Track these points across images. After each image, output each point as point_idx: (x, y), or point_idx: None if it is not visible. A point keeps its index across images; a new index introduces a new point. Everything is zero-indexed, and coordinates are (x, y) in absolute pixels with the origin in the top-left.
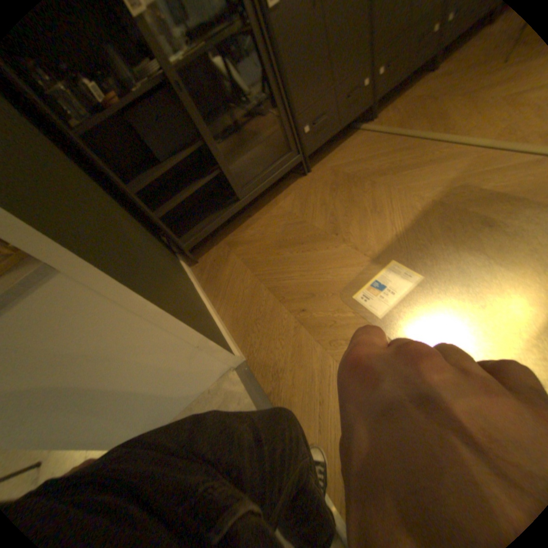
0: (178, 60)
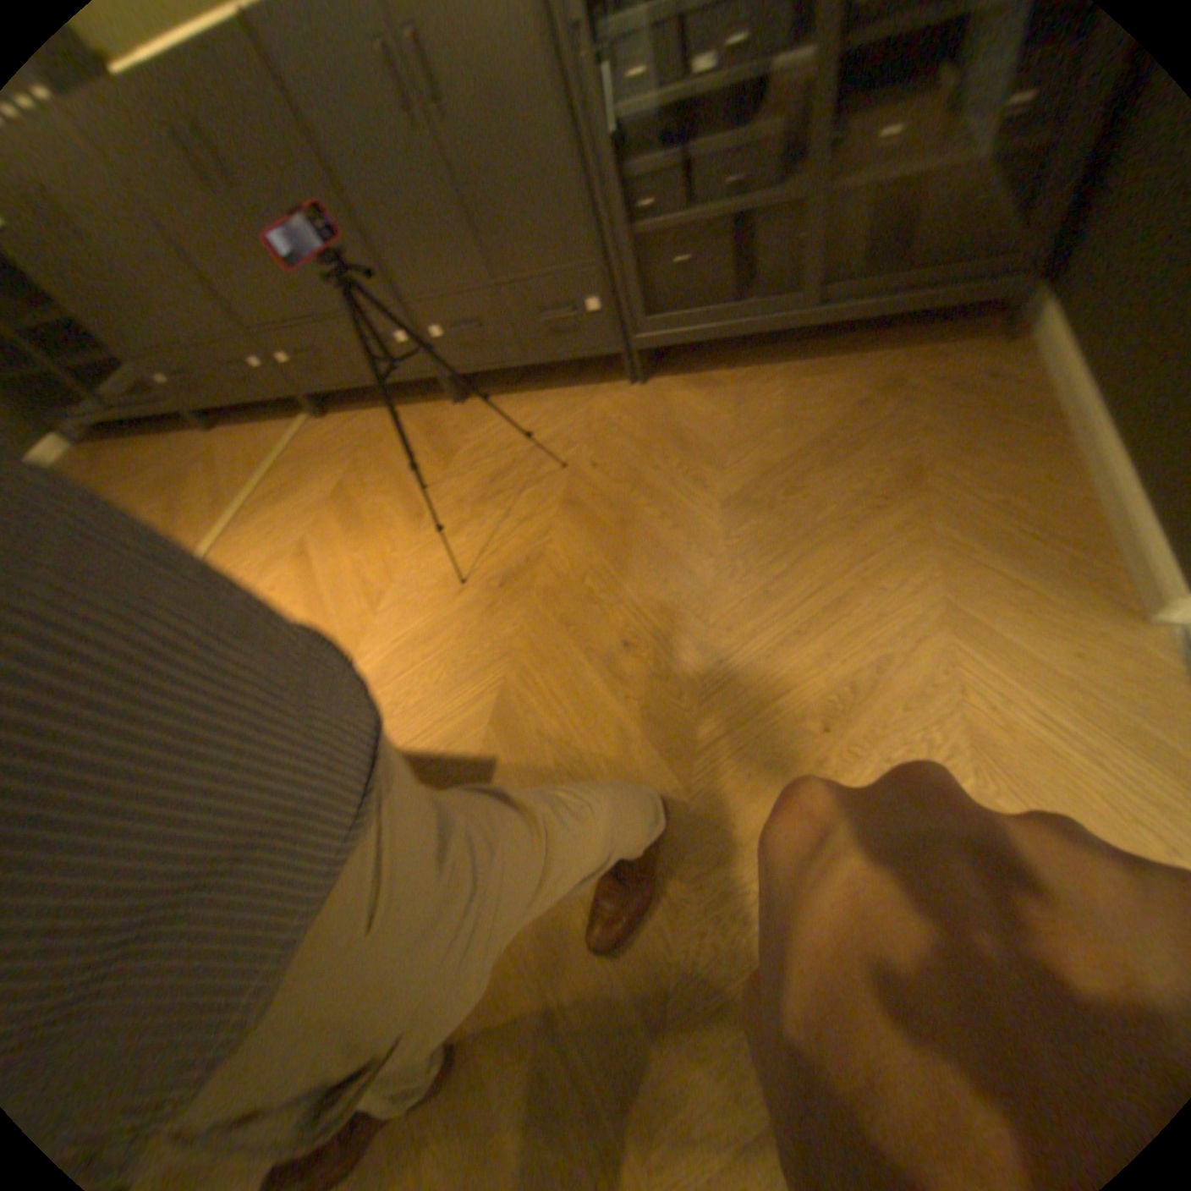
0: None
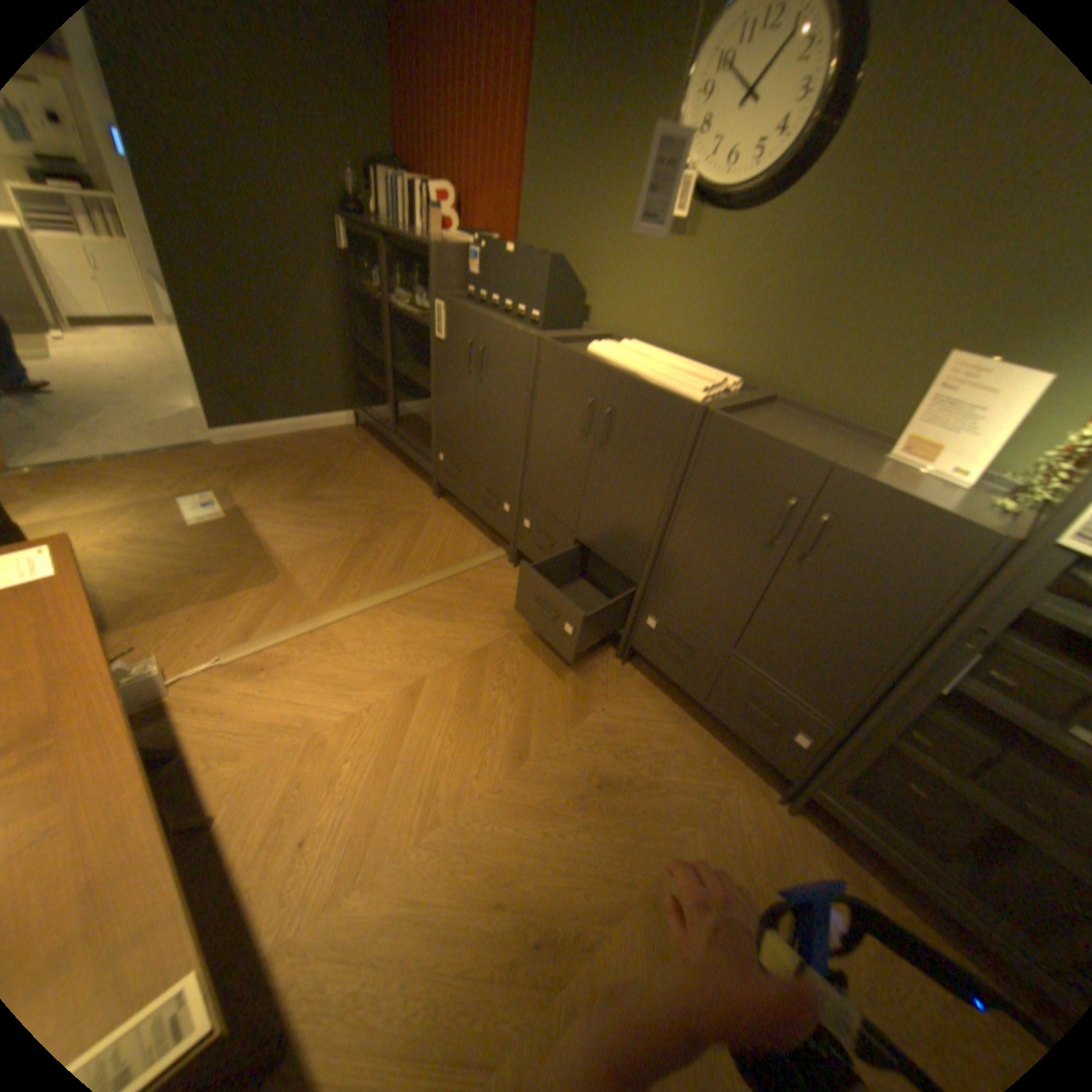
0: (404, 306)
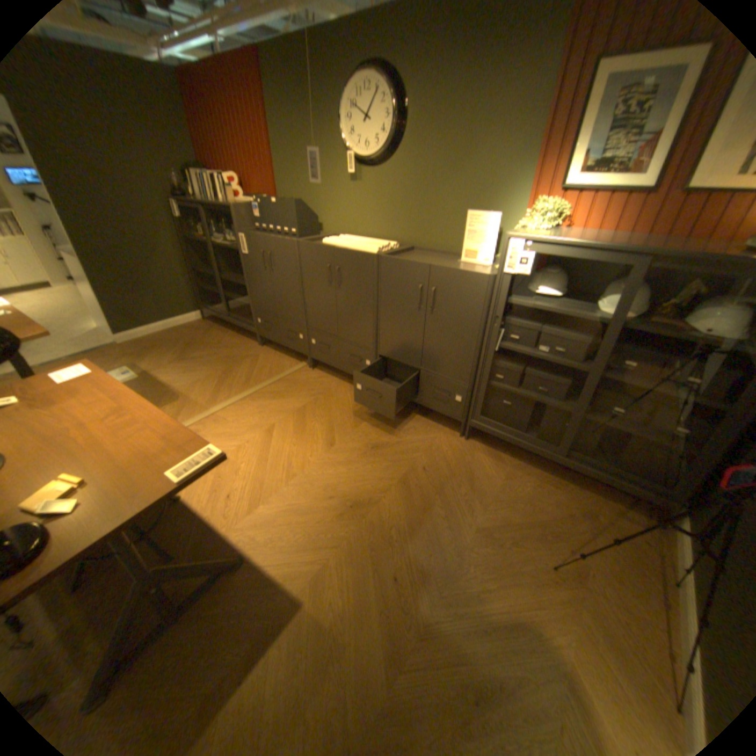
0: (221, 242)
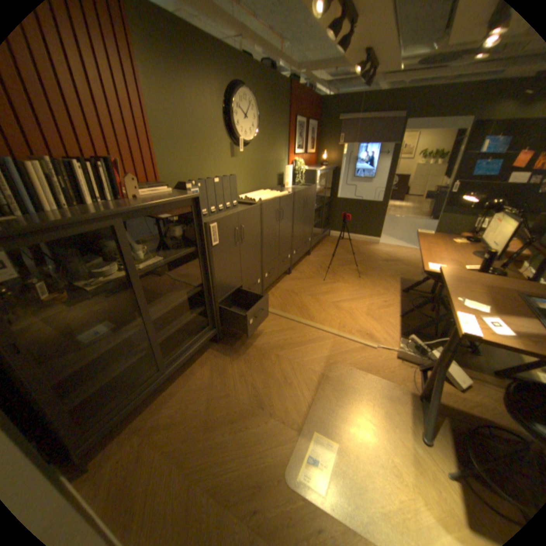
0: (140, 266)
